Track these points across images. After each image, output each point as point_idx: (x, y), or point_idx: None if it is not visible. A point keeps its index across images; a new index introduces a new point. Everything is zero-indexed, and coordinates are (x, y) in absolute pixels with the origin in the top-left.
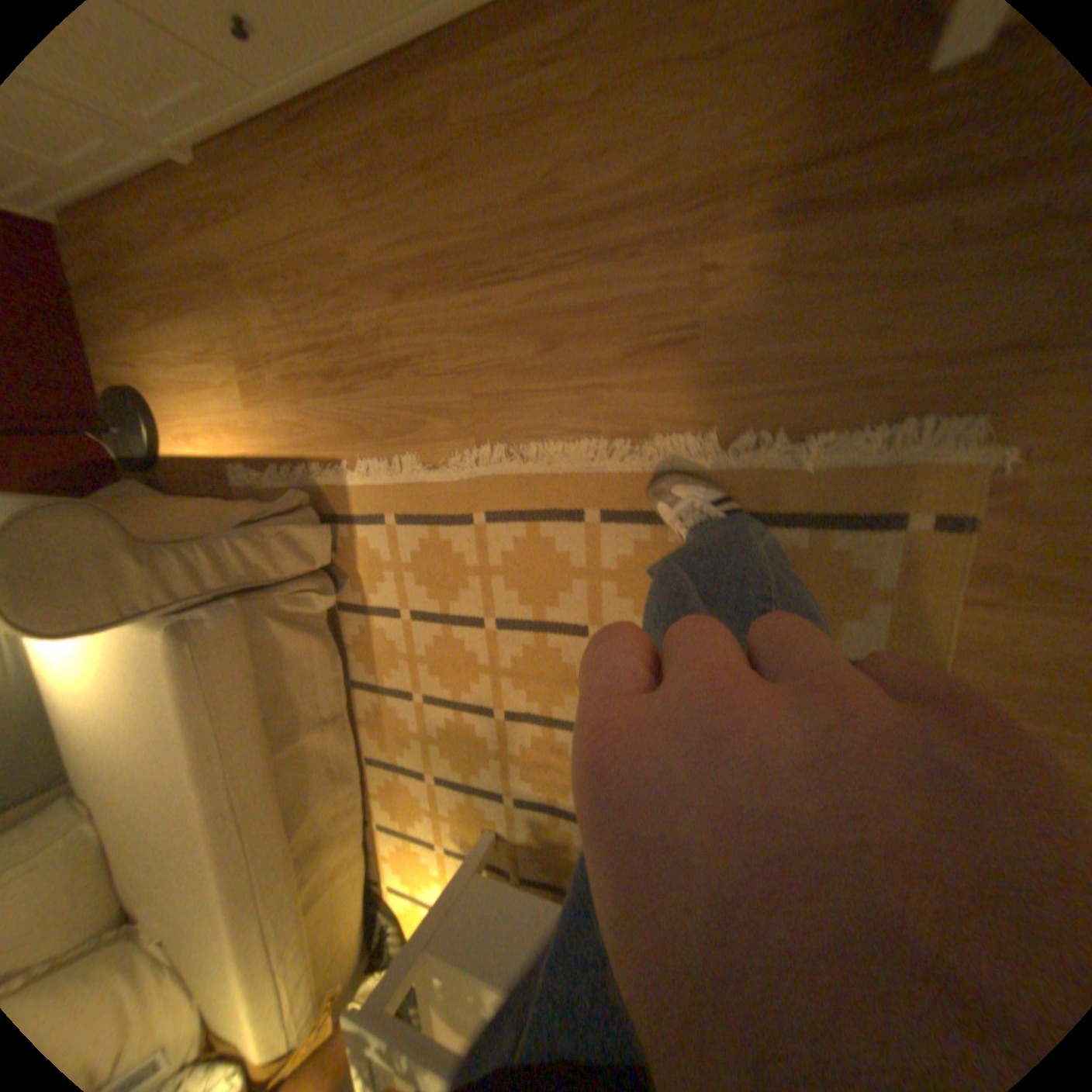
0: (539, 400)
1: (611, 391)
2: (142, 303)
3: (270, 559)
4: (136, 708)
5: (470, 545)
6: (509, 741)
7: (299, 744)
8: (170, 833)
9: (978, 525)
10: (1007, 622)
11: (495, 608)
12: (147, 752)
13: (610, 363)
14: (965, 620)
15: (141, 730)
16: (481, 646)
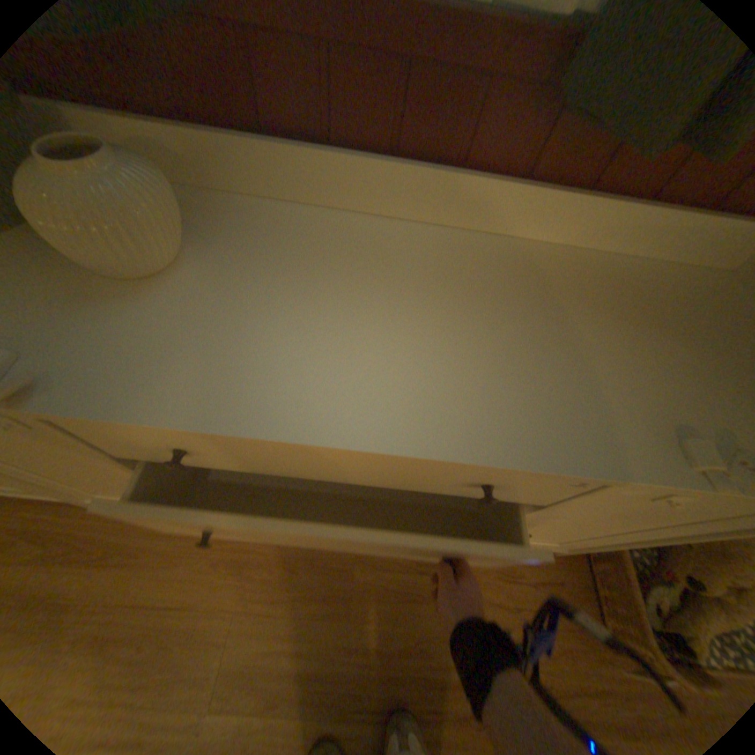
0: None
1: None
2: None
3: None
4: None
5: None
6: None
7: None
8: None
9: None
10: None
11: None
12: None
13: None
14: None
15: None
16: None
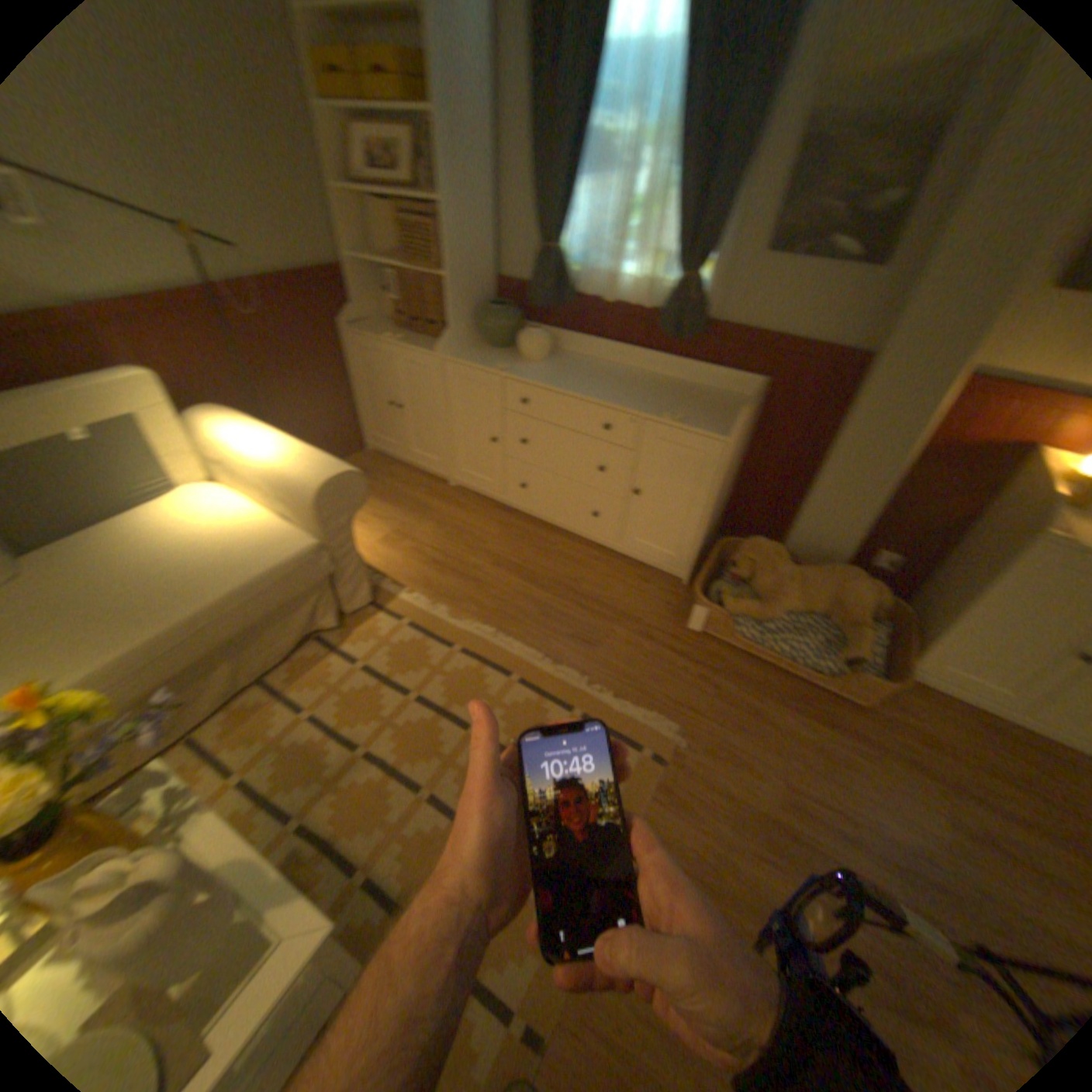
0: (525, 628)
1: (557, 644)
2: (374, 490)
3: (349, 580)
4: (247, 553)
5: (440, 657)
6: (349, 777)
7: (222, 666)
8: (150, 610)
9: (667, 767)
10: (666, 819)
11: (424, 692)
12: (218, 570)
13: (563, 635)
14: (651, 810)
15: (233, 561)
16: (394, 707)
